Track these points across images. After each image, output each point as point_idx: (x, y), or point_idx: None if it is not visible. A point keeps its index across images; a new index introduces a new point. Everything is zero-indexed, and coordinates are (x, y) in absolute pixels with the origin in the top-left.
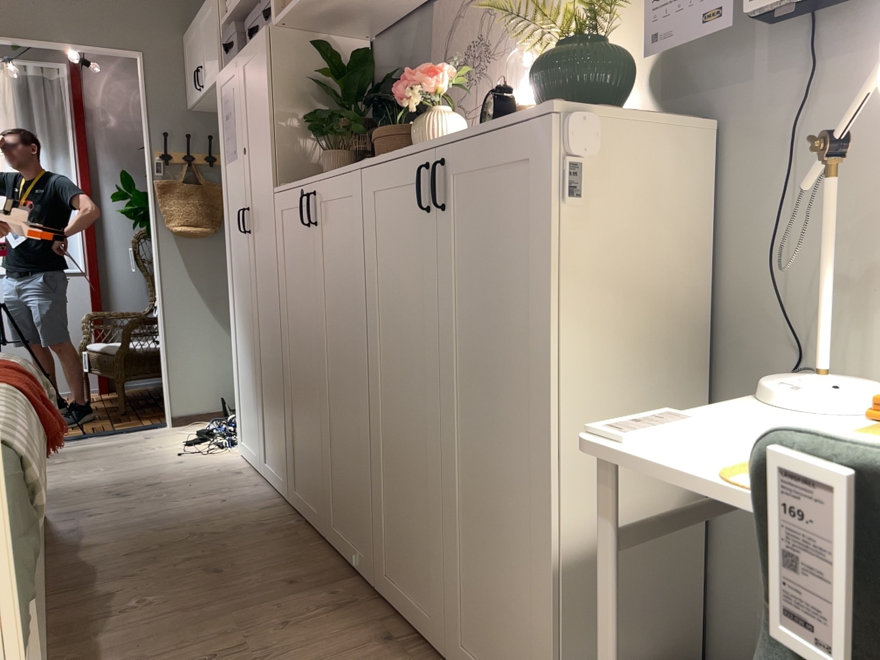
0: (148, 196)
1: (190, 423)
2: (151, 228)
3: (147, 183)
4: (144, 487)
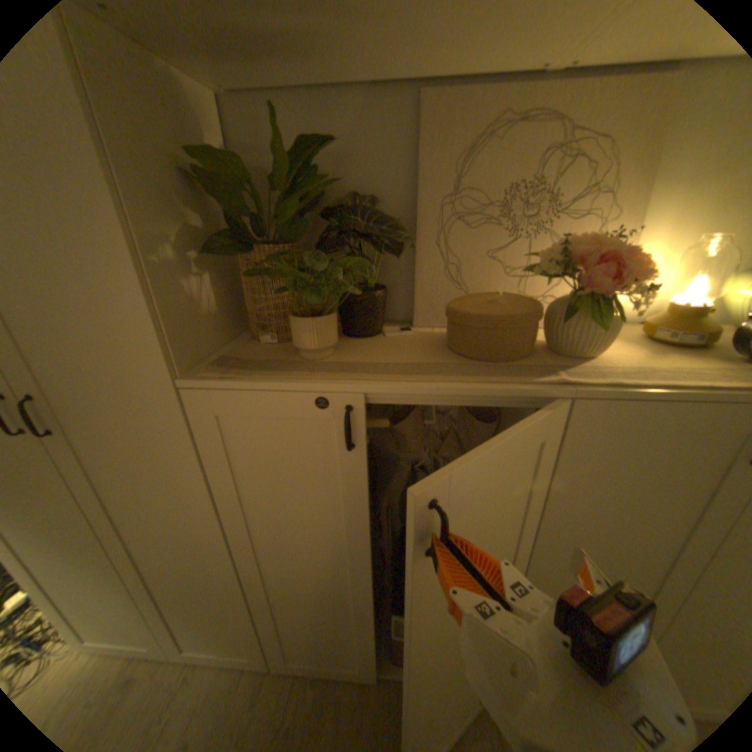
0: None
1: None
2: None
3: None
4: None
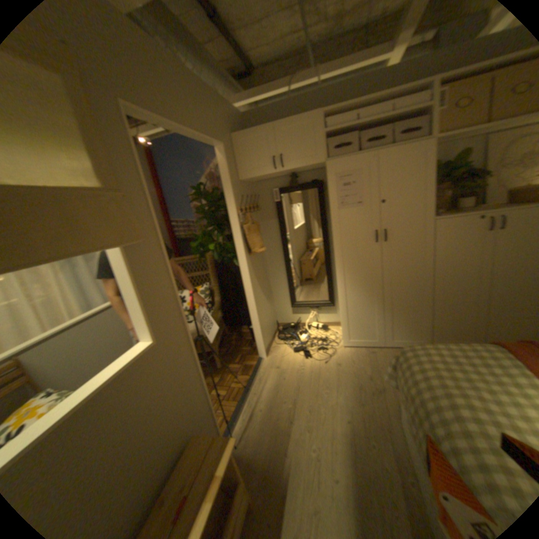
0: (234, 237)
1: (270, 351)
2: (239, 255)
3: (233, 229)
4: (371, 382)
